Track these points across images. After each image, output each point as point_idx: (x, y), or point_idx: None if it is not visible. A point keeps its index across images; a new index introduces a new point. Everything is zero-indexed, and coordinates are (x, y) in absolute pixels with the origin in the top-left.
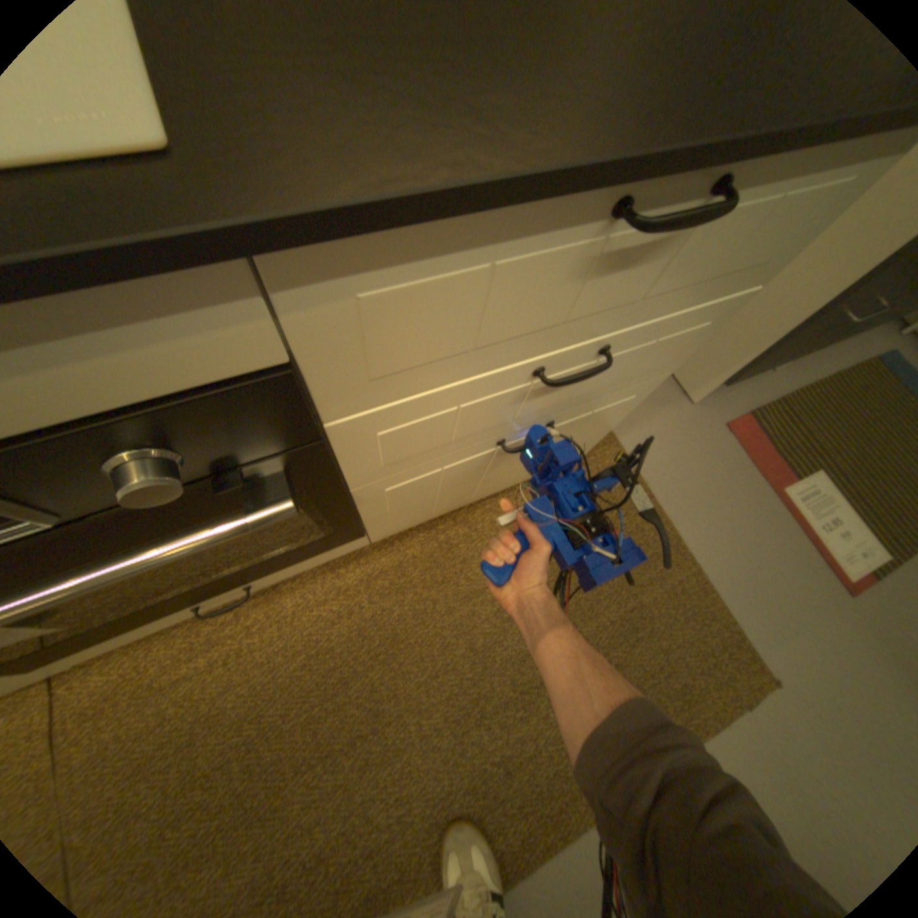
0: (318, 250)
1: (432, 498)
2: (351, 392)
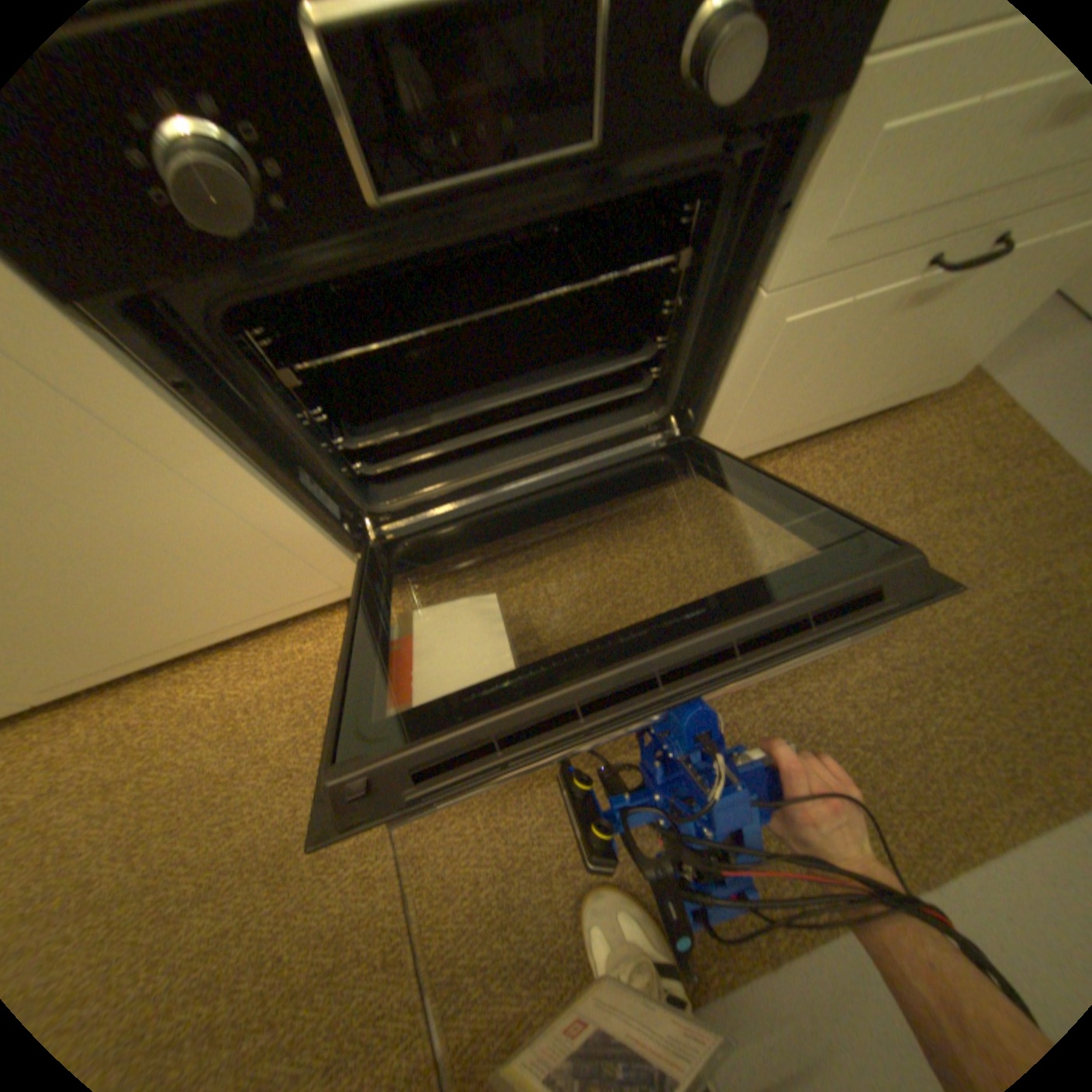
0: None
1: (793, 389)
2: None
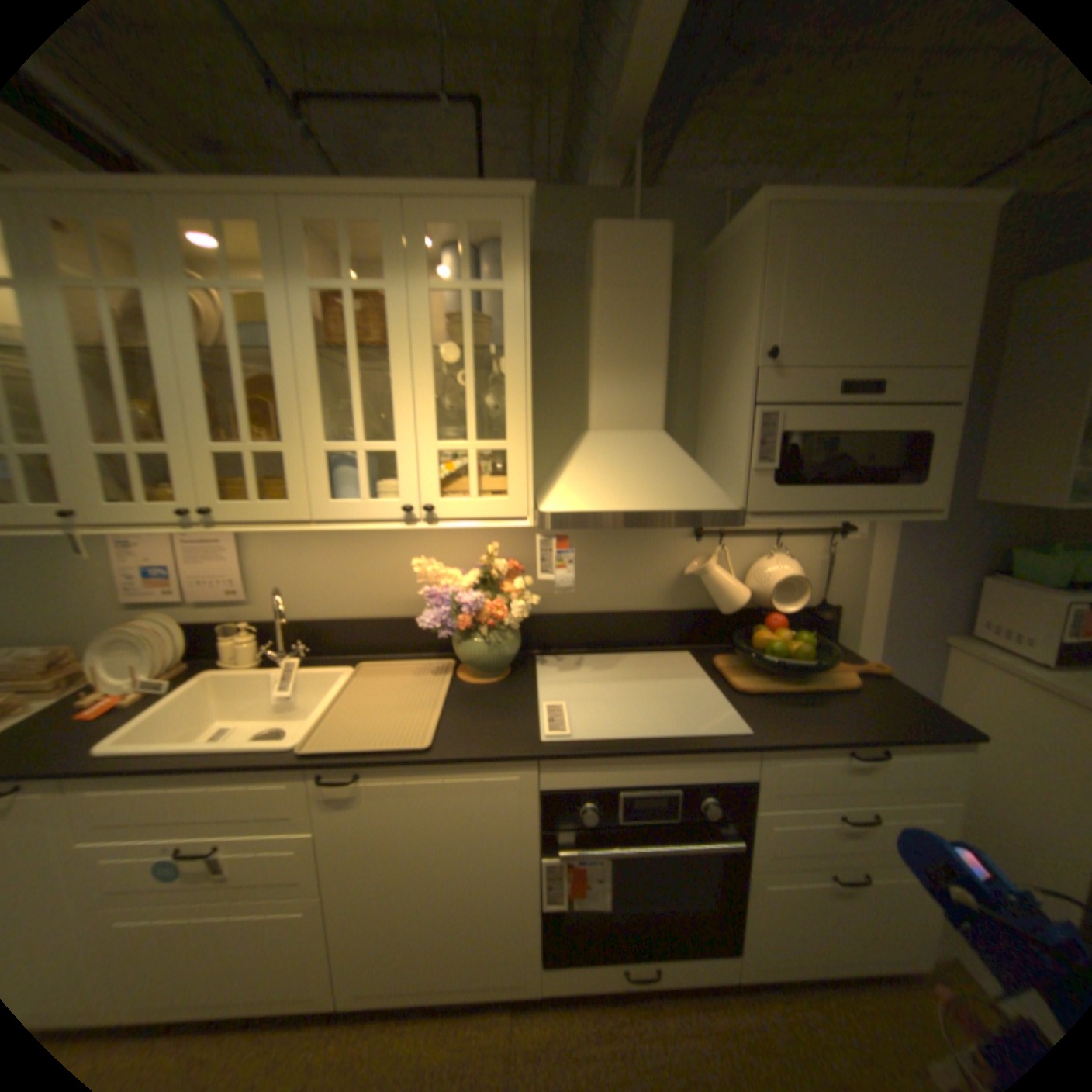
0: (776, 757)
1: (793, 936)
2: (771, 804)
